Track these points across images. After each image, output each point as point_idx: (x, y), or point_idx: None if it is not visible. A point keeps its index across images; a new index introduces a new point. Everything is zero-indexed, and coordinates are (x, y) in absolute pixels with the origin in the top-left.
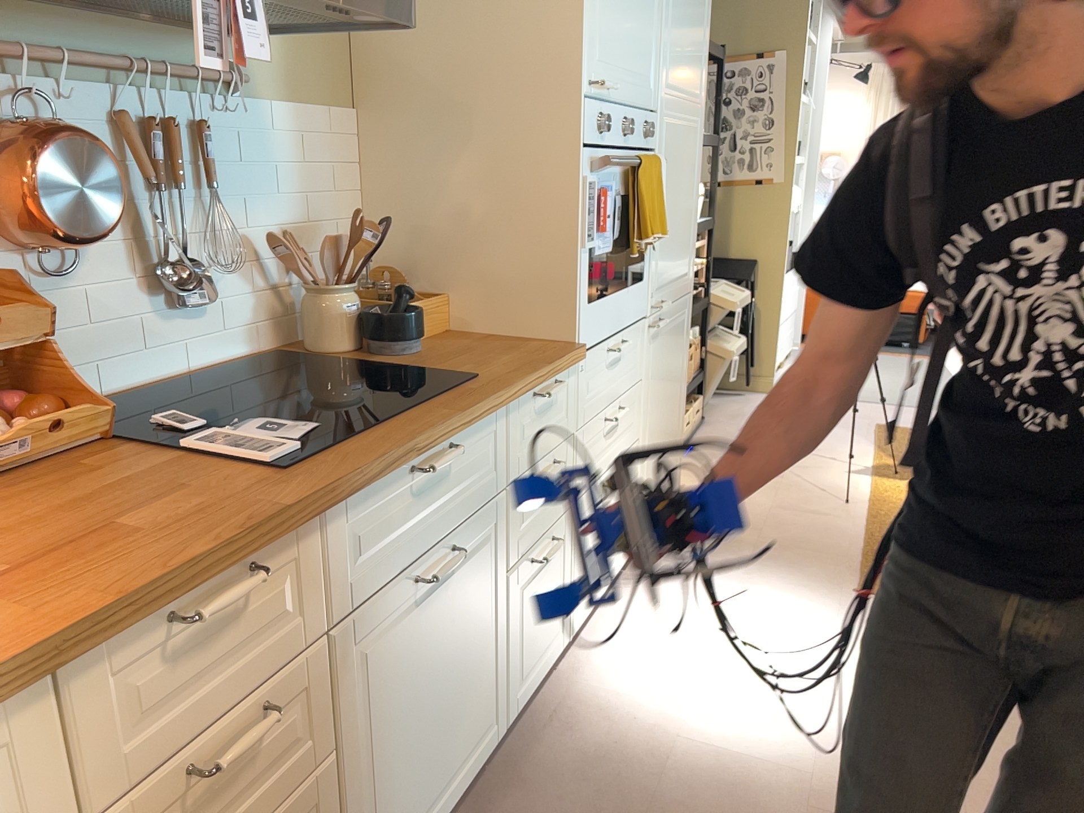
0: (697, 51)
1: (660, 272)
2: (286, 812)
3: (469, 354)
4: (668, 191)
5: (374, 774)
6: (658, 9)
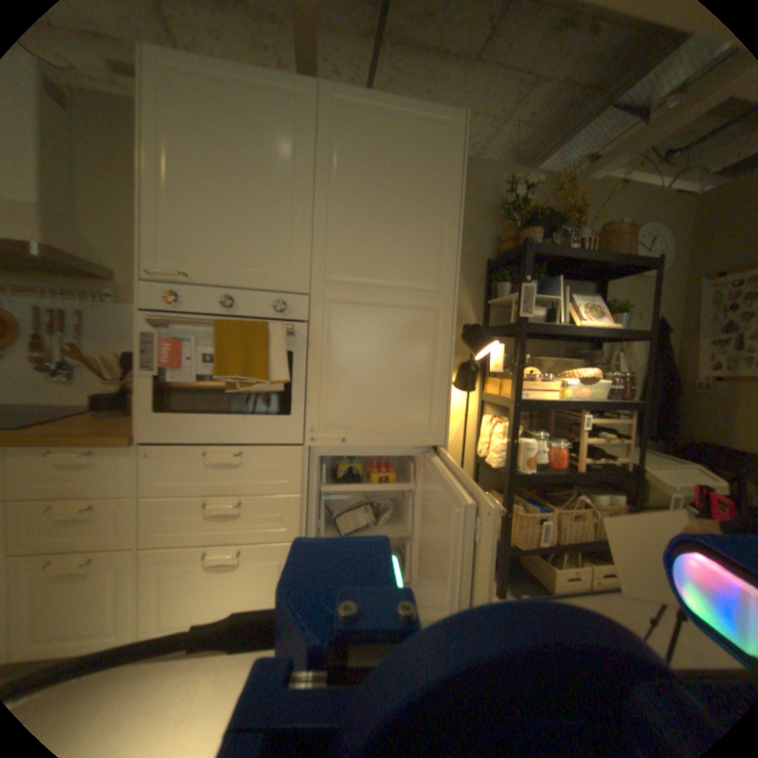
0: (422, 246)
1: (334, 414)
2: None
3: (88, 425)
4: (350, 353)
5: None
6: (301, 218)
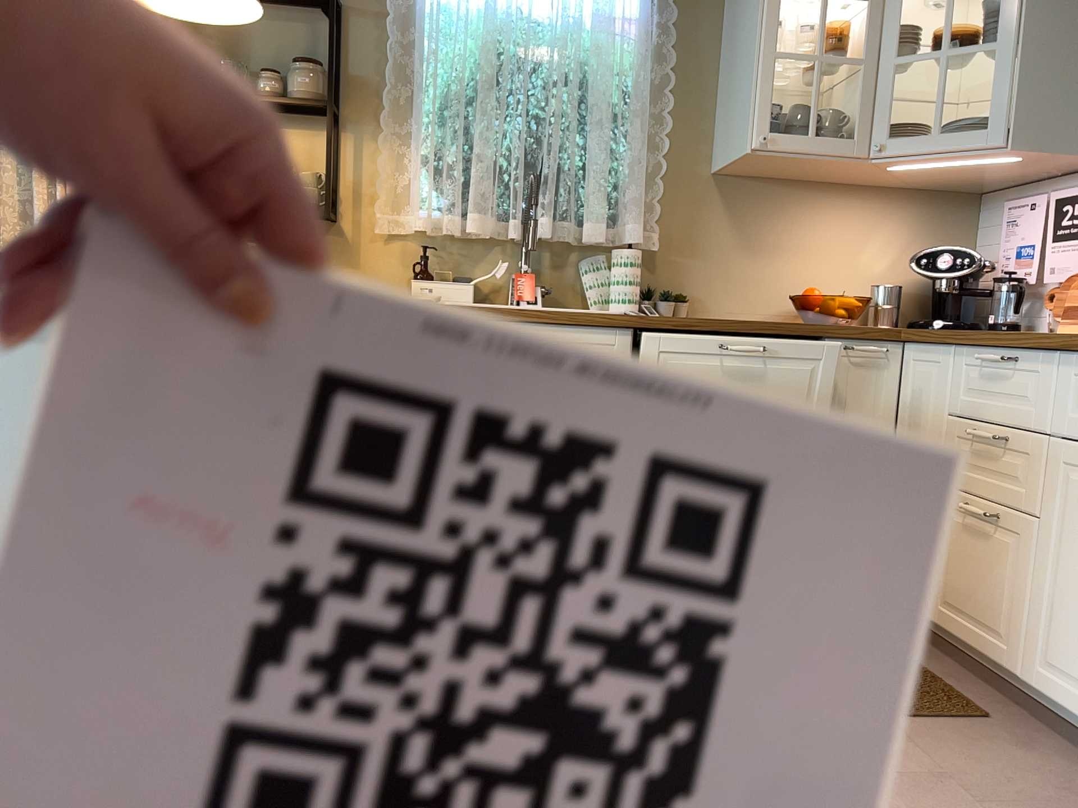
0: None
1: None
2: (1006, 517)
3: None
4: None
5: (1061, 583)
6: None
